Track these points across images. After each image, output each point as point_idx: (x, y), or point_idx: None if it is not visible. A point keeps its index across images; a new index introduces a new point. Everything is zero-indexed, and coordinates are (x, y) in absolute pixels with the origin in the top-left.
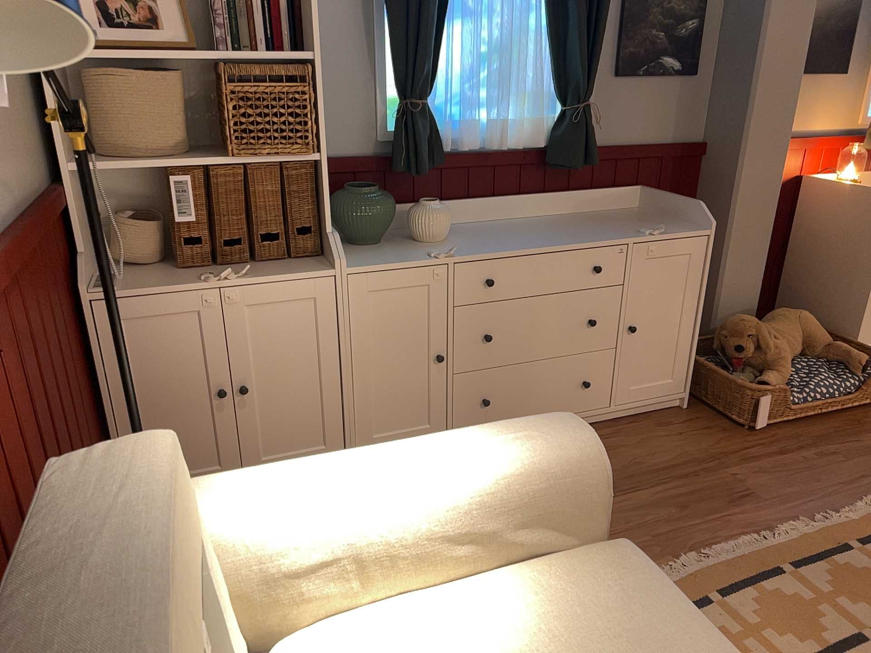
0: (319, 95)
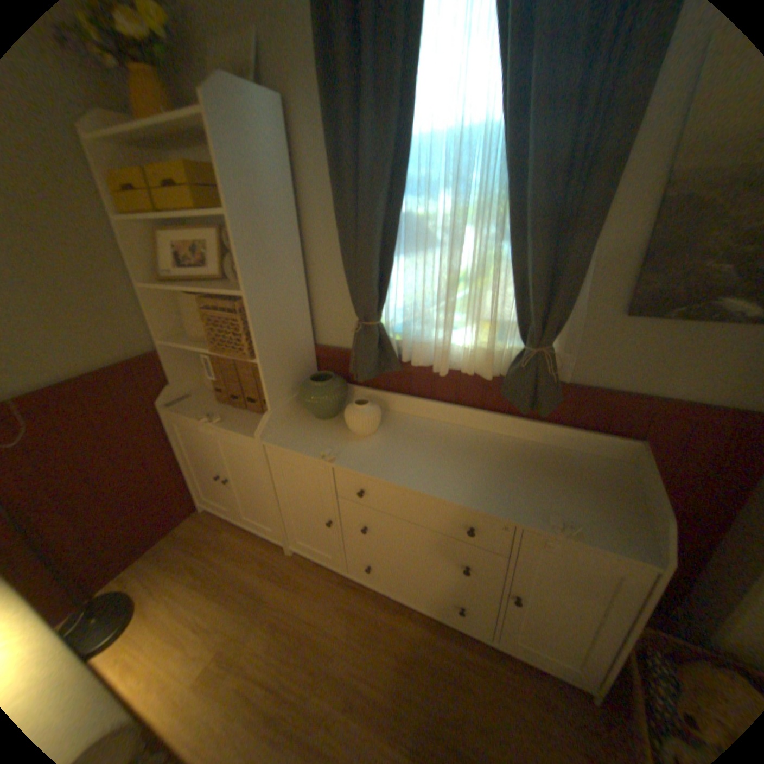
0: (251, 320)
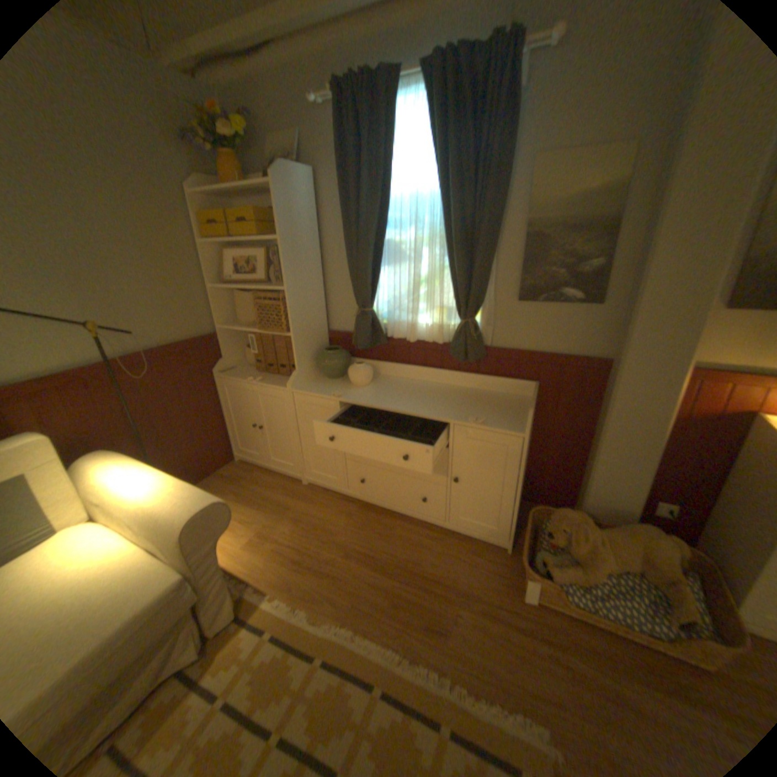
0: (289, 306)
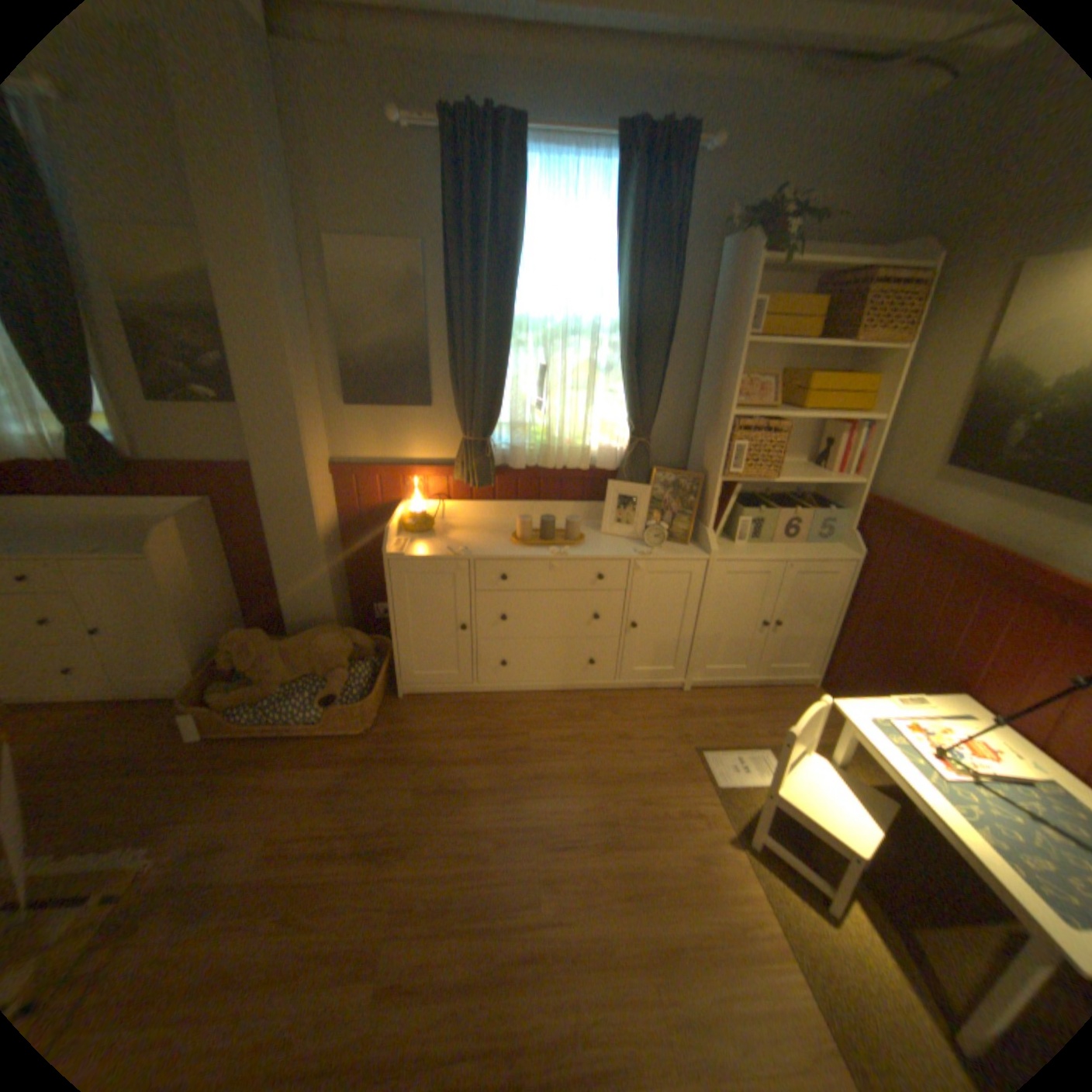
0: None
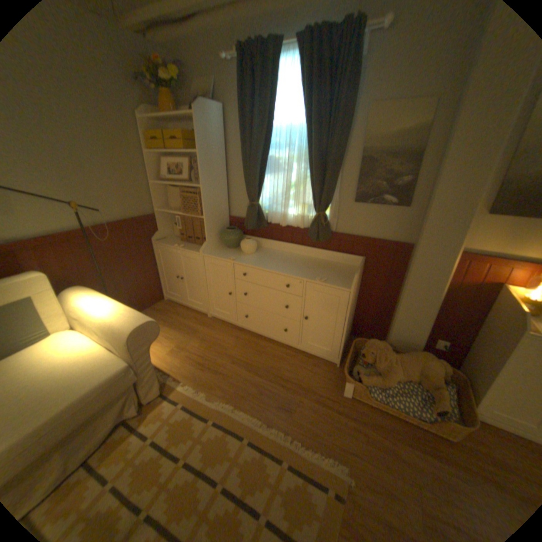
0: (203, 199)
